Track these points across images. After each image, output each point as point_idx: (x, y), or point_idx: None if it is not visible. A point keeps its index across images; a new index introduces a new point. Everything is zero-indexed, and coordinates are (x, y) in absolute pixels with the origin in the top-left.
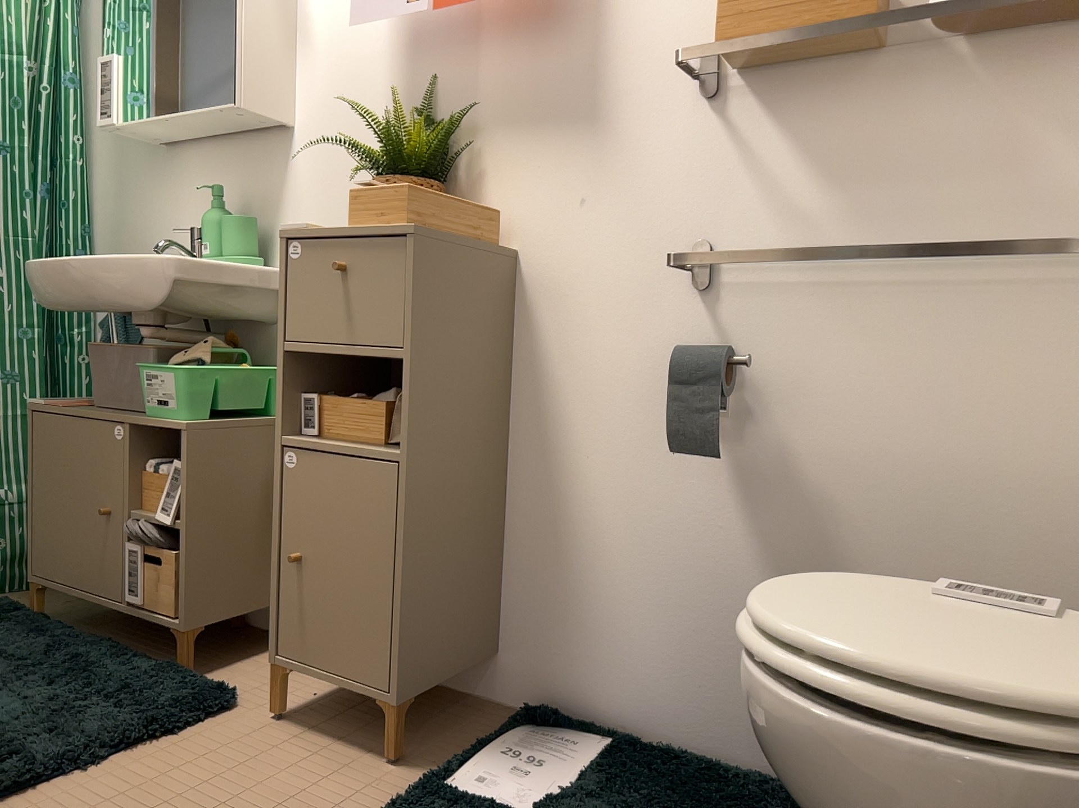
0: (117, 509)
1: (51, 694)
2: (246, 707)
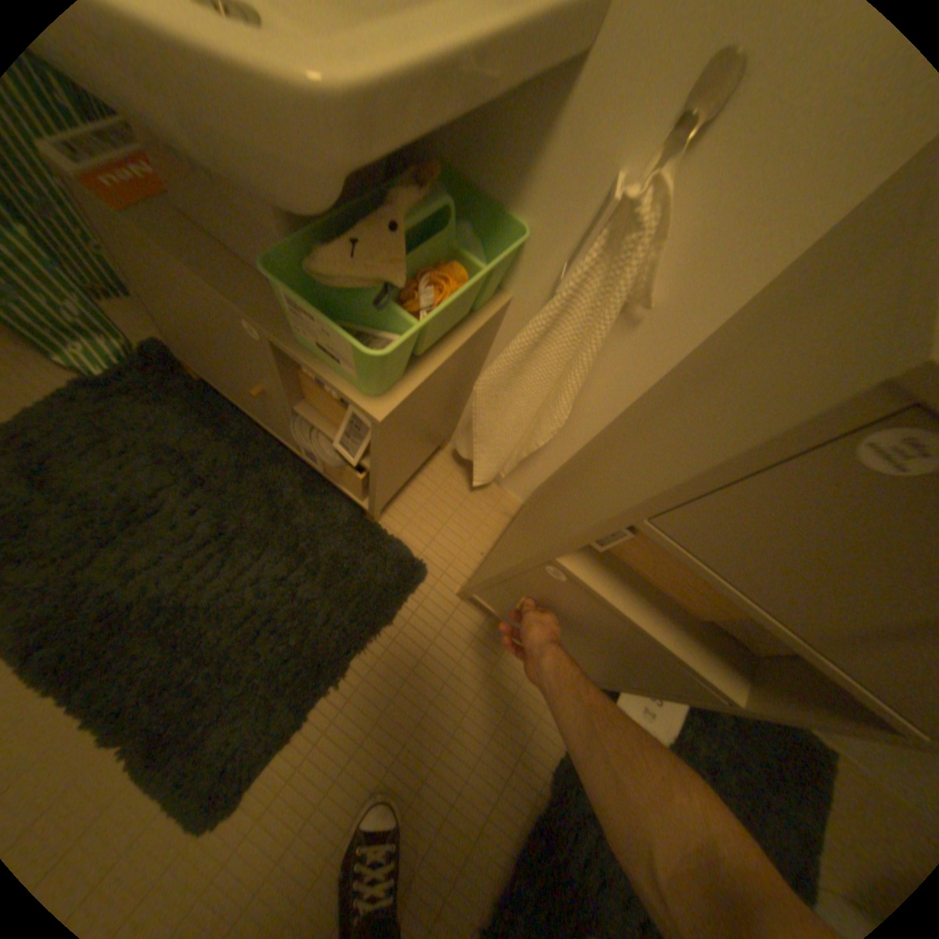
0: (275, 395)
1: (275, 574)
2: (437, 576)
